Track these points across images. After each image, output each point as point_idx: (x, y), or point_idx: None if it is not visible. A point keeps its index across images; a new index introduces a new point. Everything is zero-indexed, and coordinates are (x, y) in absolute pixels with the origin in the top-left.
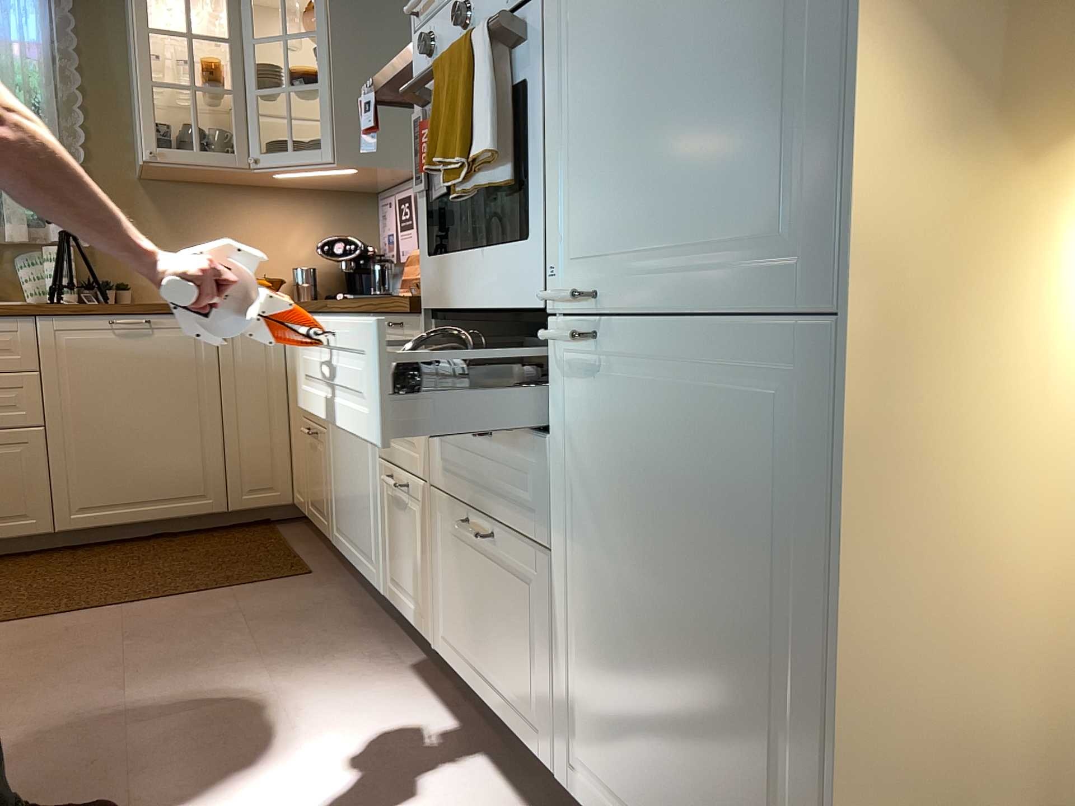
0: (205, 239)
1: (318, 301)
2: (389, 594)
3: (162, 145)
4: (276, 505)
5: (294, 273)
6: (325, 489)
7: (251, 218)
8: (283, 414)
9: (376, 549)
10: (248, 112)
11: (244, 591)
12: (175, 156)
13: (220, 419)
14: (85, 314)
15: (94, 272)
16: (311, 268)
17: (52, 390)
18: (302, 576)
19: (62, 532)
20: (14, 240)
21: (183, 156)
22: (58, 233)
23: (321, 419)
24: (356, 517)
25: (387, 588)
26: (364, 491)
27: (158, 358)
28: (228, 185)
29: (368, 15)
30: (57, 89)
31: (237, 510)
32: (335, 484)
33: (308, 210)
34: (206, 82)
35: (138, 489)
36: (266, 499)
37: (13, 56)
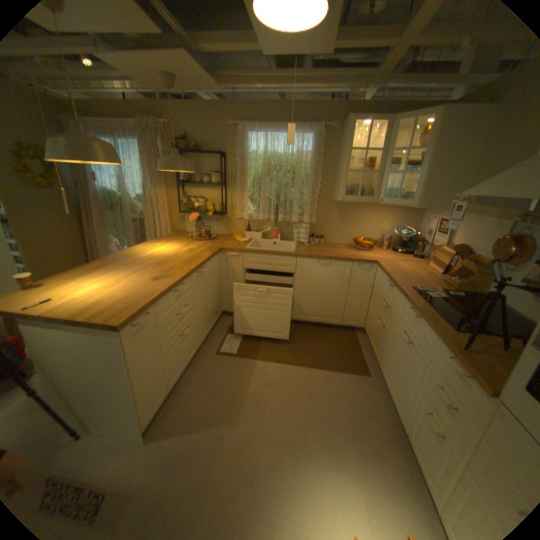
0: (351, 222)
1: (389, 251)
2: (411, 441)
3: (346, 194)
4: (358, 327)
5: (382, 238)
6: (383, 349)
7: (370, 215)
8: (368, 299)
9: (408, 415)
10: (382, 179)
11: (346, 377)
12: (350, 199)
13: (346, 297)
14: (310, 258)
15: (314, 231)
16: (389, 234)
17: (297, 280)
18: (366, 376)
19: (293, 319)
20: (293, 222)
21: (353, 198)
22: (306, 221)
23: (388, 326)
24: (399, 387)
25: (409, 433)
26: (408, 386)
27: (330, 275)
28: (364, 202)
29: (458, 136)
30: (314, 168)
31: (344, 325)
32: (389, 356)
33: (394, 212)
34: (368, 166)
35: (315, 313)
36: (354, 325)
37: (302, 158)
